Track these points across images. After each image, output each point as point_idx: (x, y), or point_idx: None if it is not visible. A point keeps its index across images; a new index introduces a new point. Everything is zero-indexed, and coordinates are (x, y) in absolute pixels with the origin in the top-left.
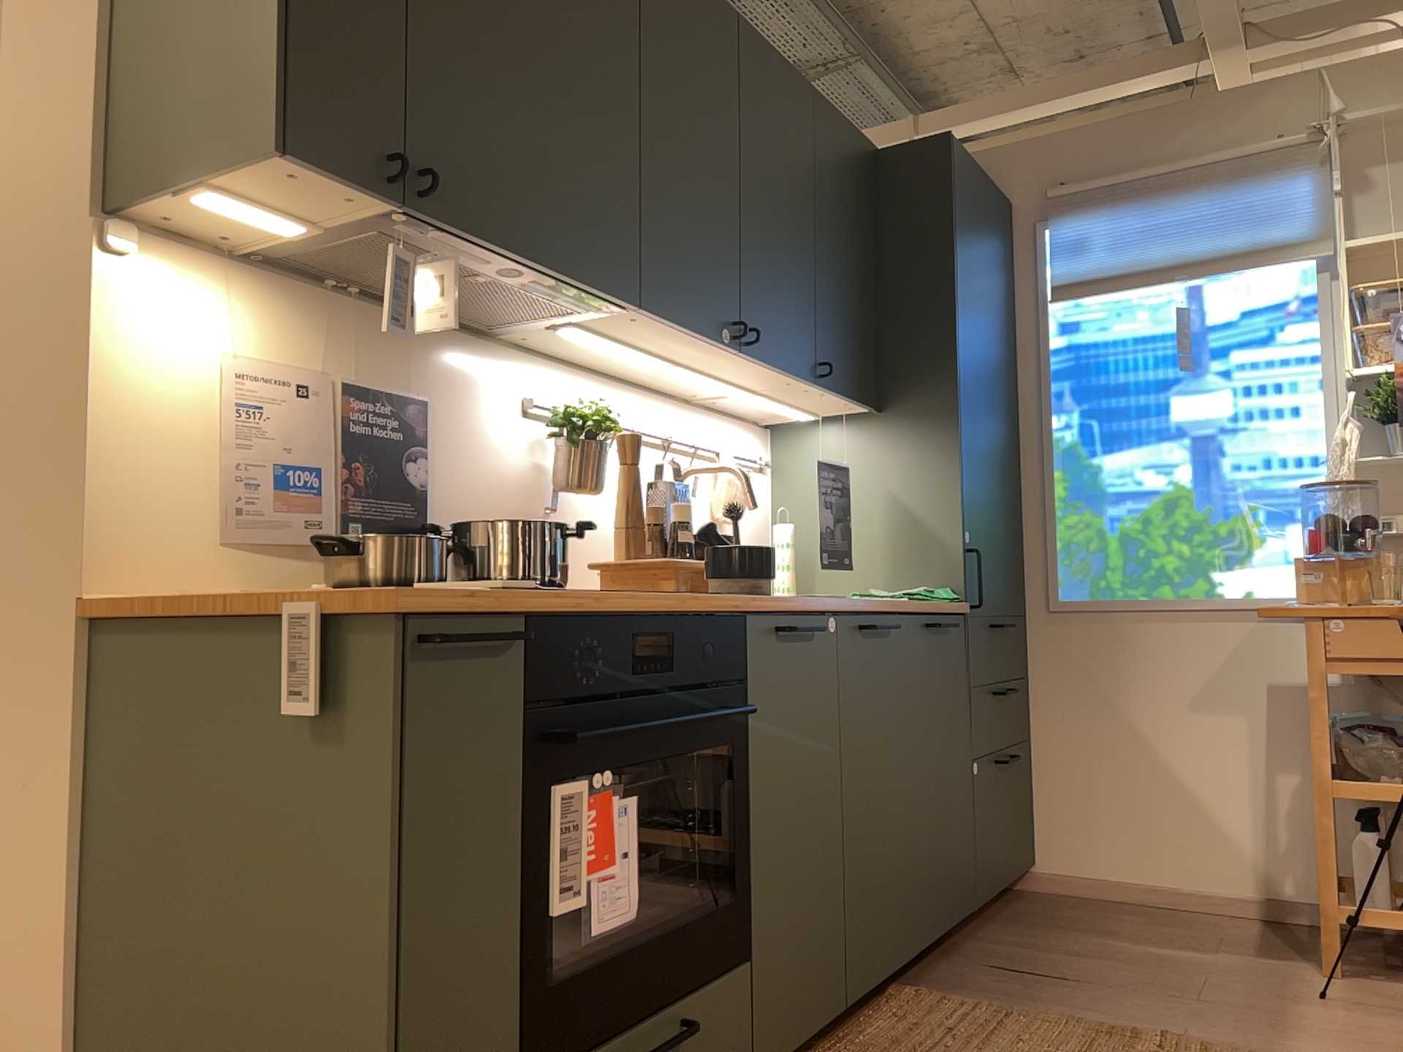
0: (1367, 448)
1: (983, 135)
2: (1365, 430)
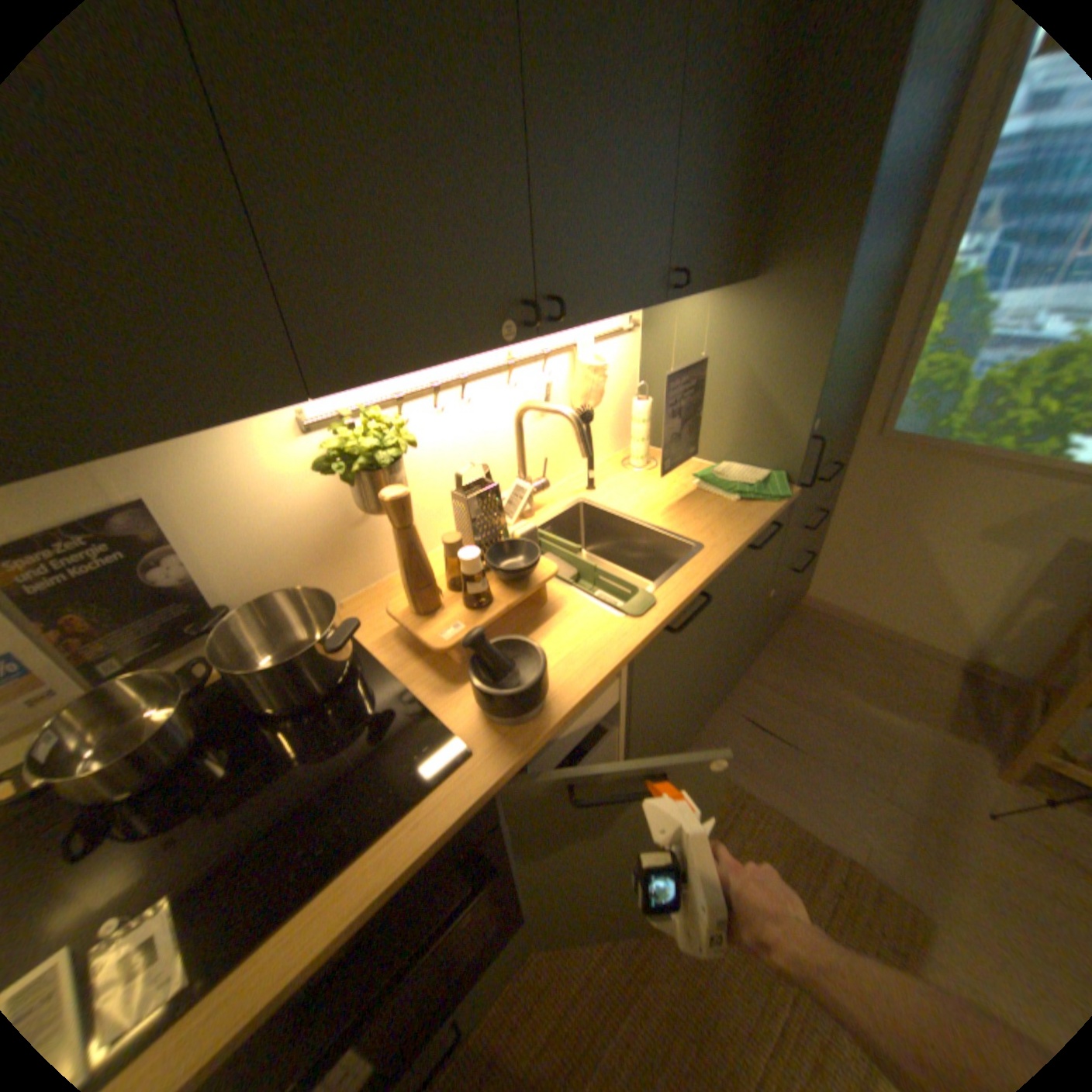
0: None
1: None
2: None
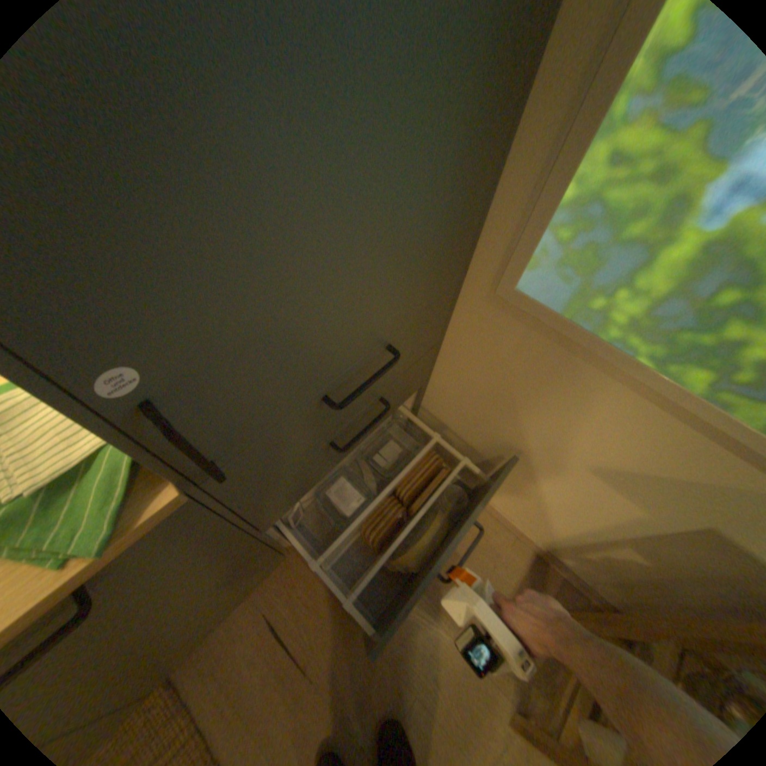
0: None
1: None
2: None
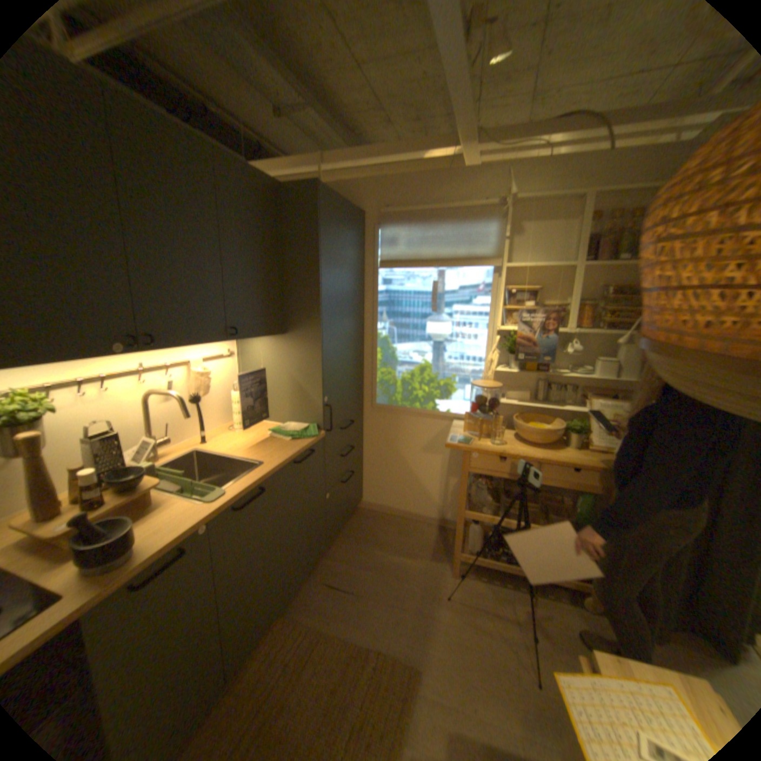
0: (502, 357)
1: (356, 169)
2: (502, 350)
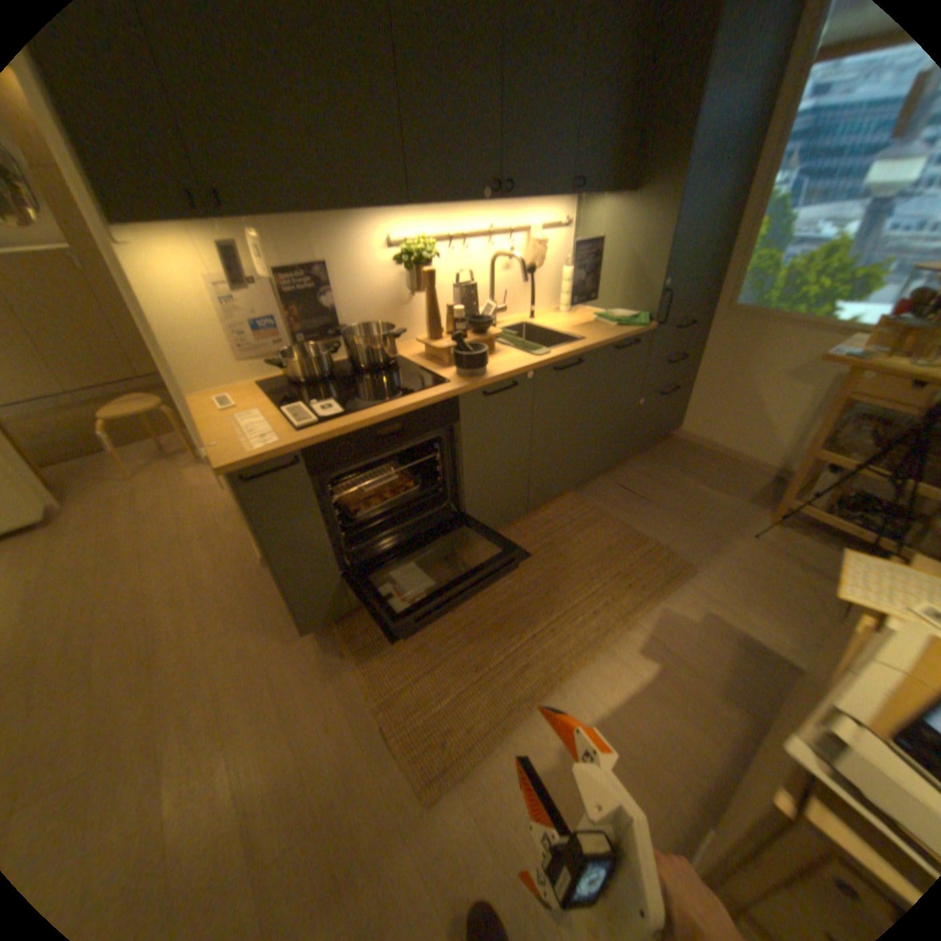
0: None
1: None
2: None
